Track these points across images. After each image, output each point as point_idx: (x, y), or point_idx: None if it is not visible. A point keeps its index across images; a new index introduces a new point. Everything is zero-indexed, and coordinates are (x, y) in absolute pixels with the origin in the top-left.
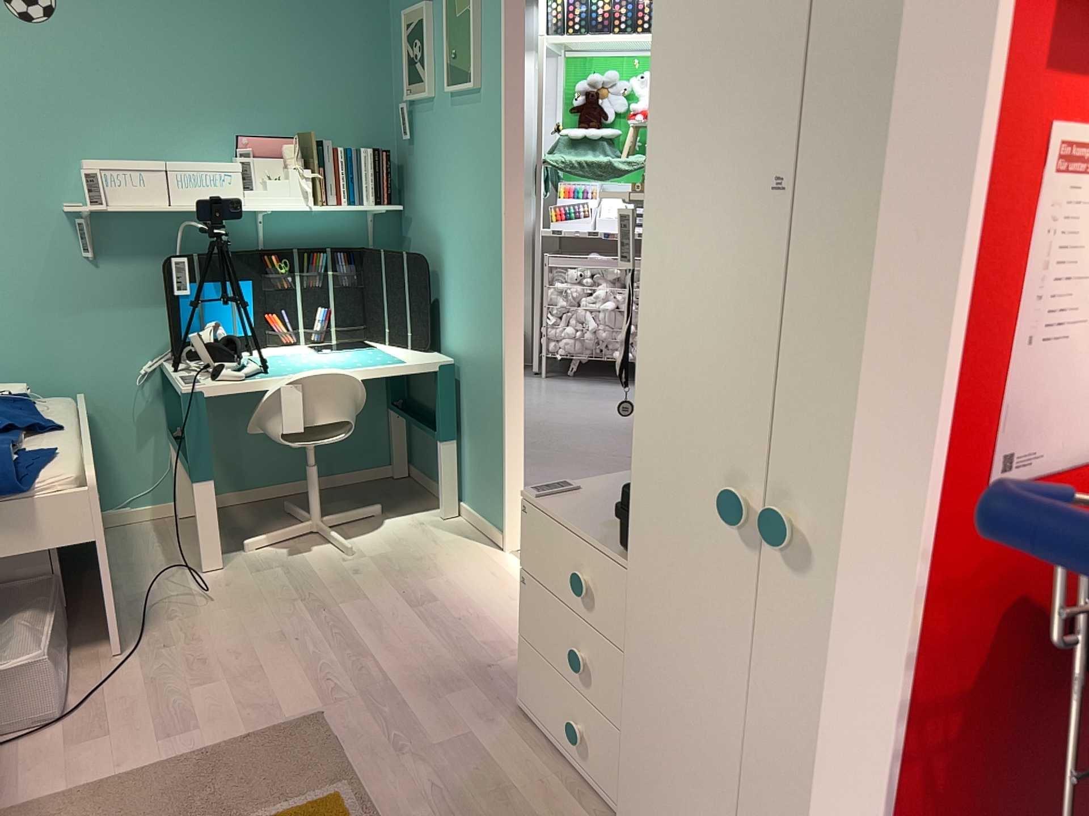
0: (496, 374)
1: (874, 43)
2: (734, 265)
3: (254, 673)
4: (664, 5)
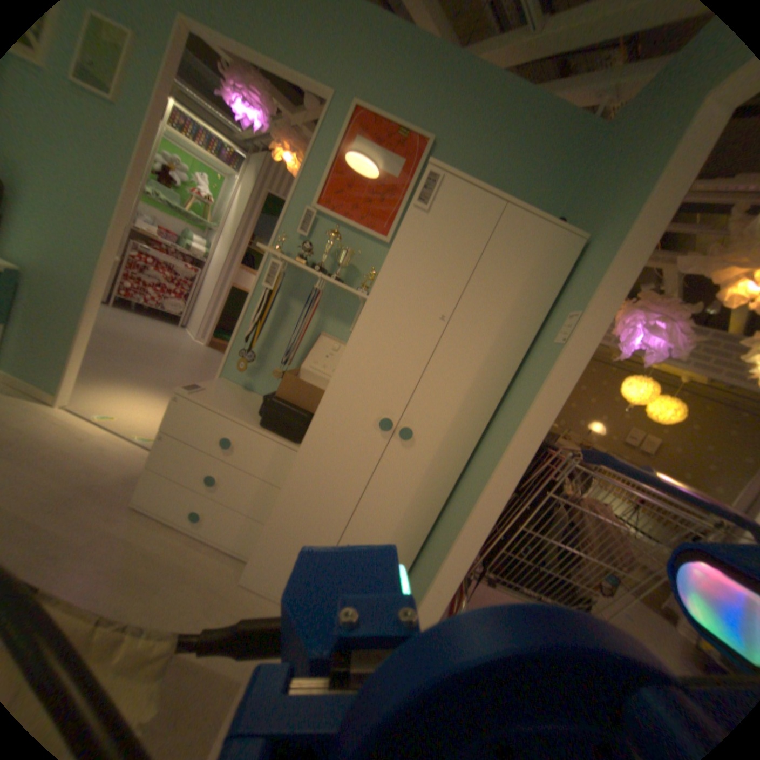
0: (78, 297)
1: (489, 298)
2: (409, 341)
3: None
4: (401, 225)
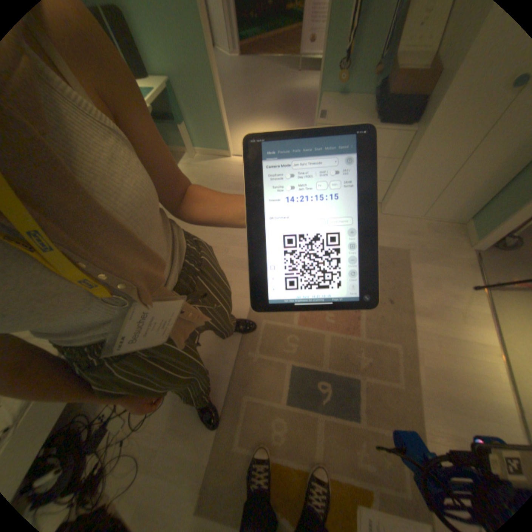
0: (205, 76)
1: None
2: None
3: (234, 237)
4: None
